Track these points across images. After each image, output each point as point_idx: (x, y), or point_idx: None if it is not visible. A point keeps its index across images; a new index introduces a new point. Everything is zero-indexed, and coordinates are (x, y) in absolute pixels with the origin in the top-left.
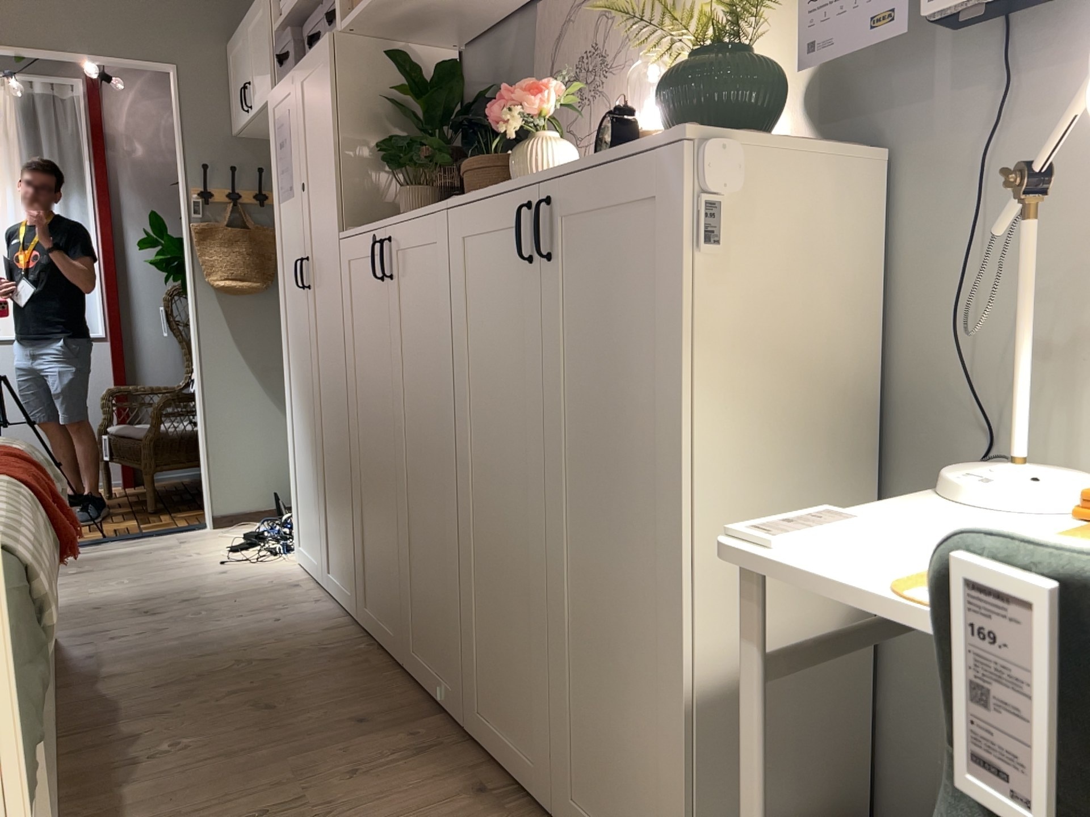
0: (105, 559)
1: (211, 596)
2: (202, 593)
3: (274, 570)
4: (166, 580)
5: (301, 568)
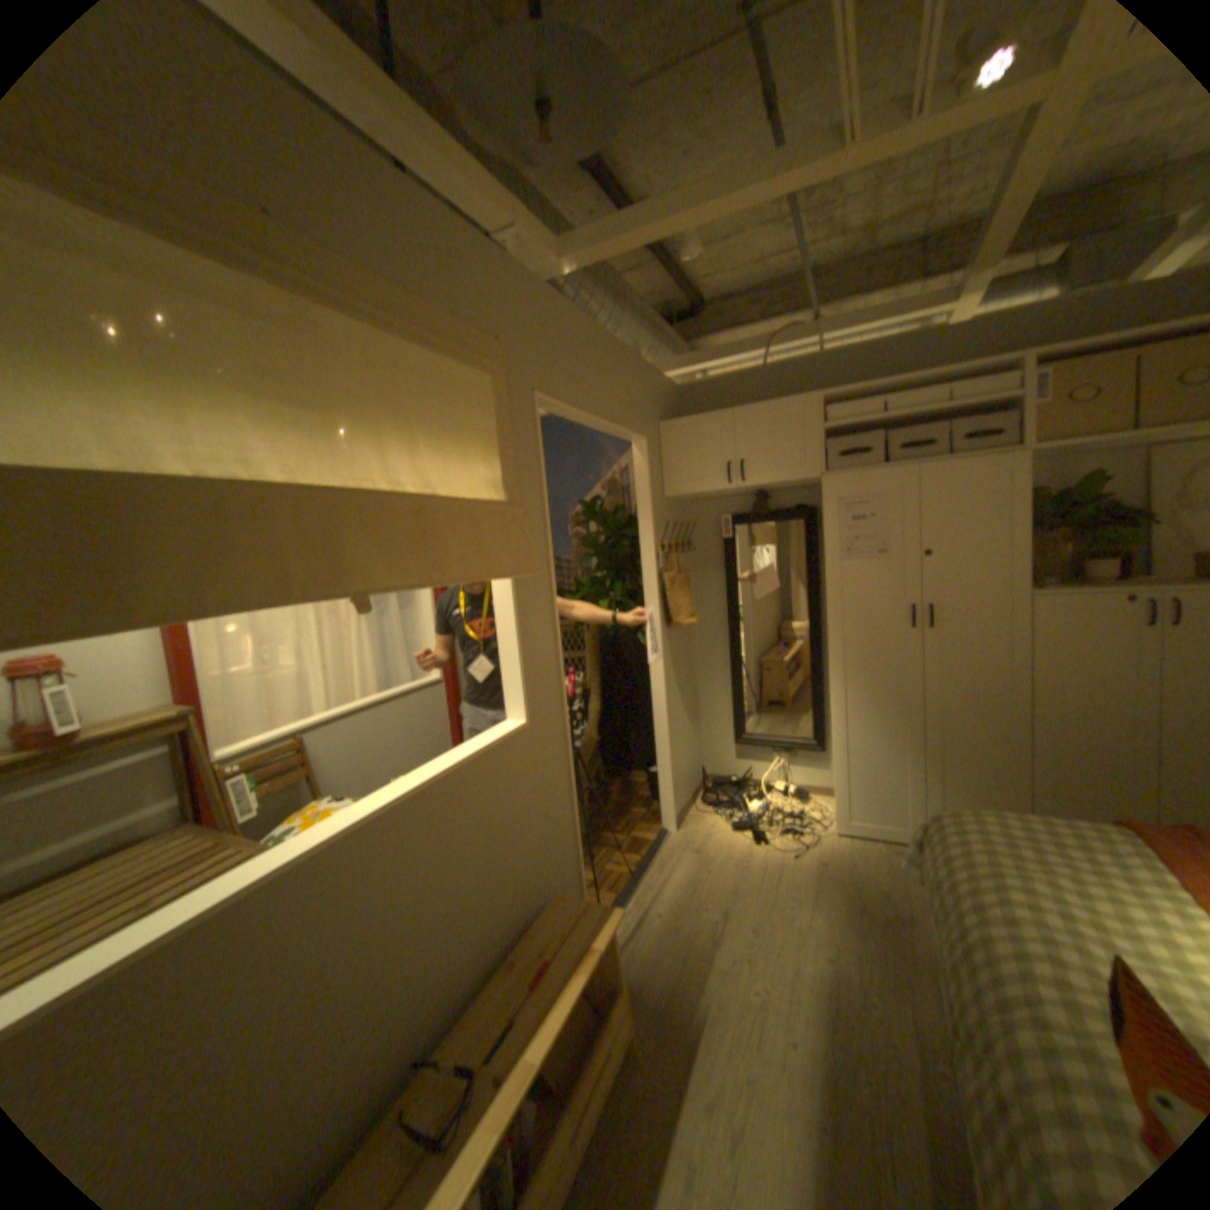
0: (694, 896)
1: (883, 889)
2: (872, 890)
3: (844, 851)
4: (811, 892)
5: (857, 842)
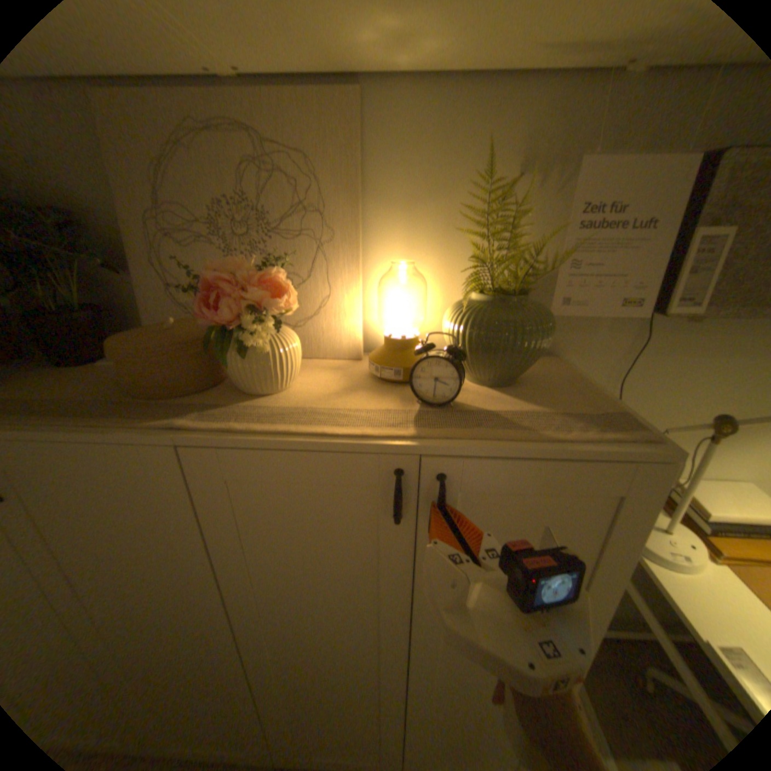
0: None
1: None
2: None
3: None
4: None
5: None
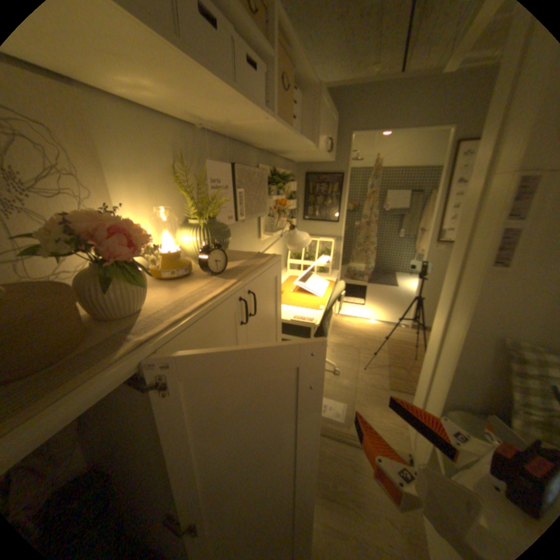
0: None
1: None
2: None
3: None
4: None
5: None
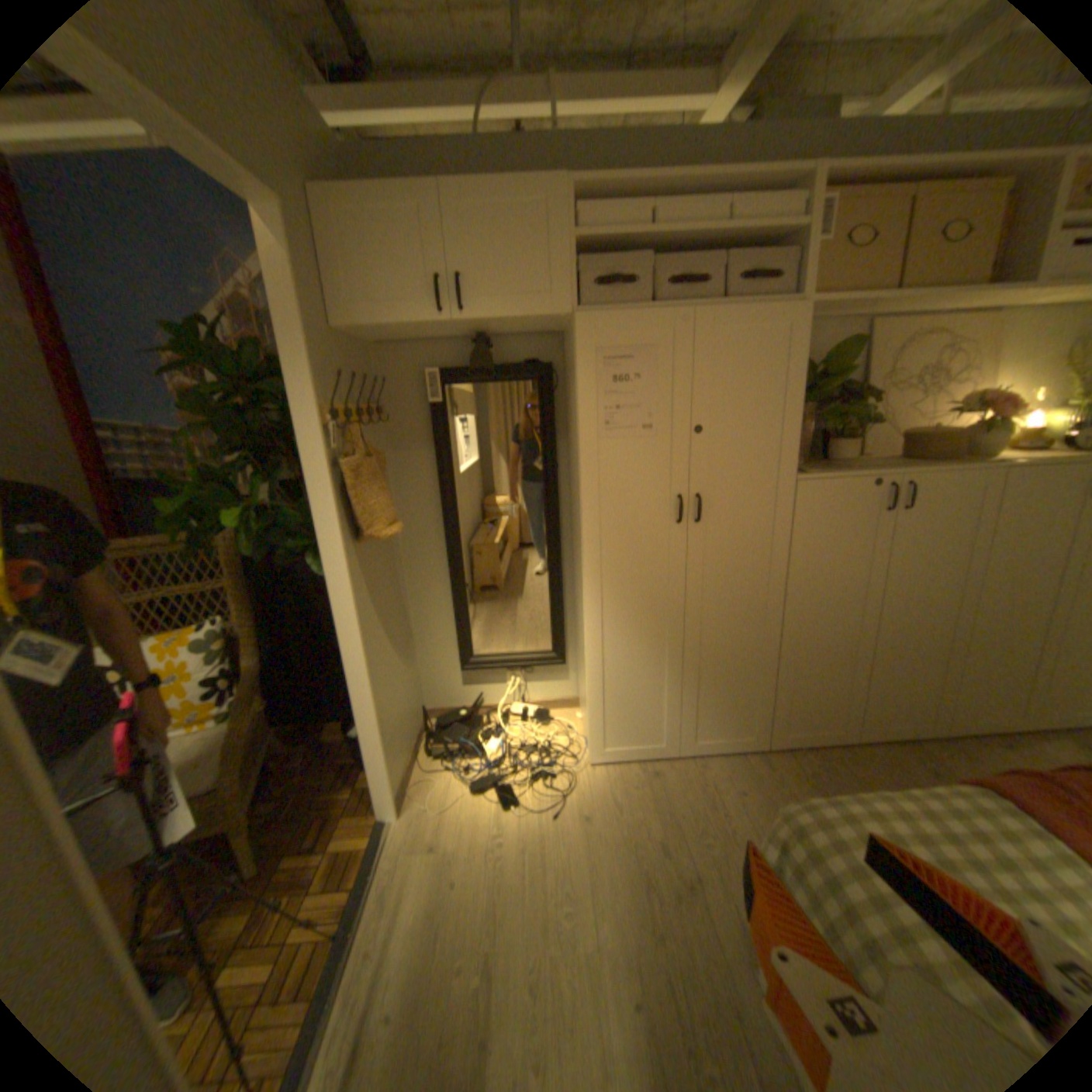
0: (435, 940)
1: (655, 833)
2: (645, 841)
3: (601, 784)
4: (583, 870)
5: (611, 766)
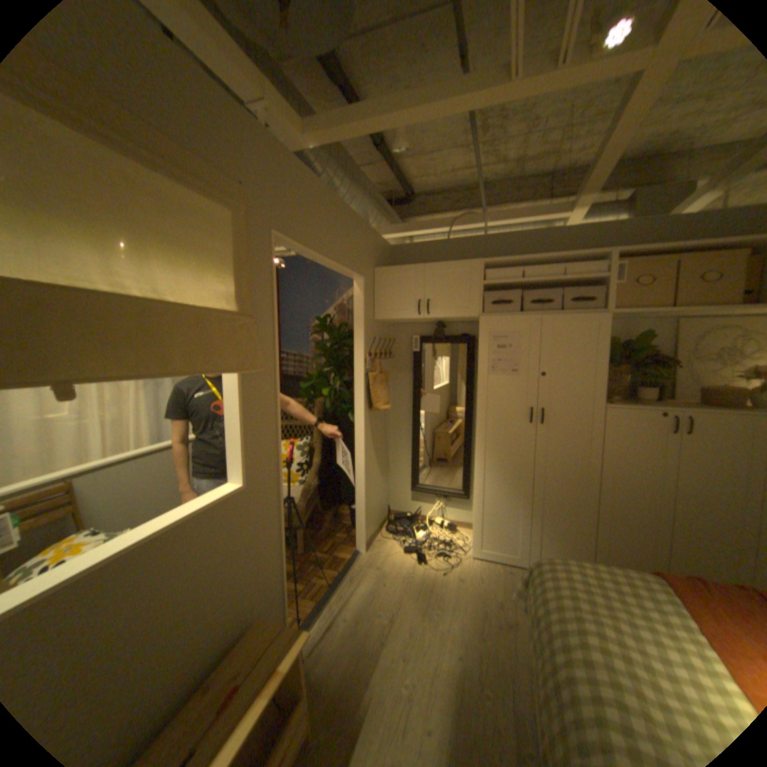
0: (372, 603)
1: (499, 599)
2: (492, 601)
3: (476, 569)
4: (452, 601)
5: (485, 563)
